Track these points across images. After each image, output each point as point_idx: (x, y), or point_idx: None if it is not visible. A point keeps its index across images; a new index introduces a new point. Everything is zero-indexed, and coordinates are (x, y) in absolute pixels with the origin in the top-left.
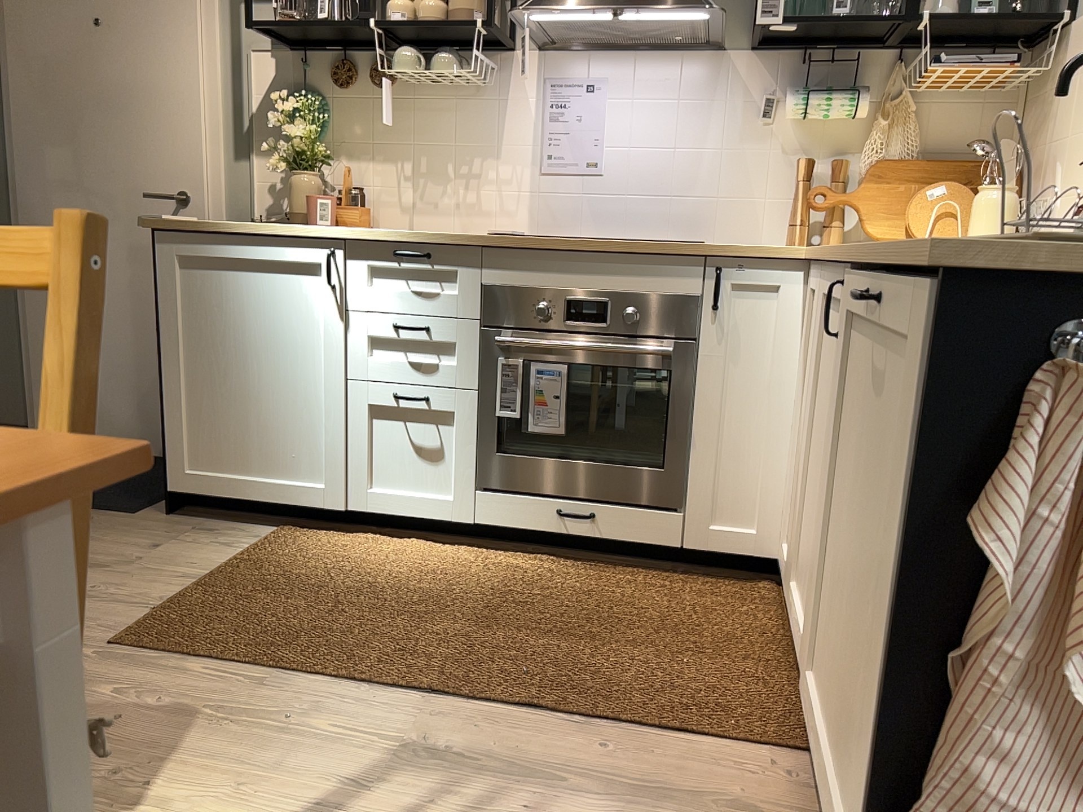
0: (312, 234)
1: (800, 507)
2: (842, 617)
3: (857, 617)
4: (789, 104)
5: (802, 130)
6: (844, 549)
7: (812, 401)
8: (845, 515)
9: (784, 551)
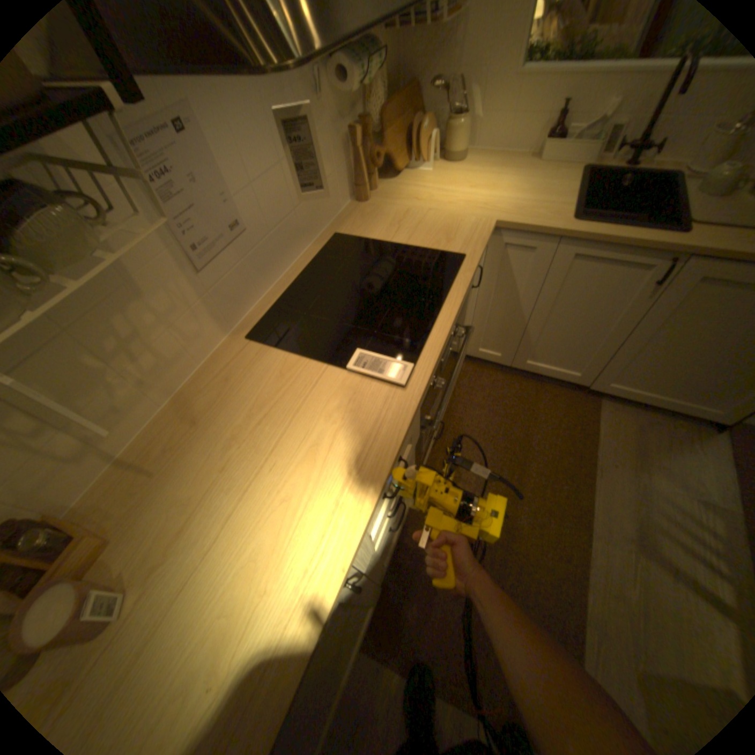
0: (323, 616)
1: (524, 338)
2: (659, 368)
3: (696, 368)
4: (355, 76)
5: (332, 93)
6: (661, 352)
7: (539, 299)
8: (661, 342)
9: (472, 352)
